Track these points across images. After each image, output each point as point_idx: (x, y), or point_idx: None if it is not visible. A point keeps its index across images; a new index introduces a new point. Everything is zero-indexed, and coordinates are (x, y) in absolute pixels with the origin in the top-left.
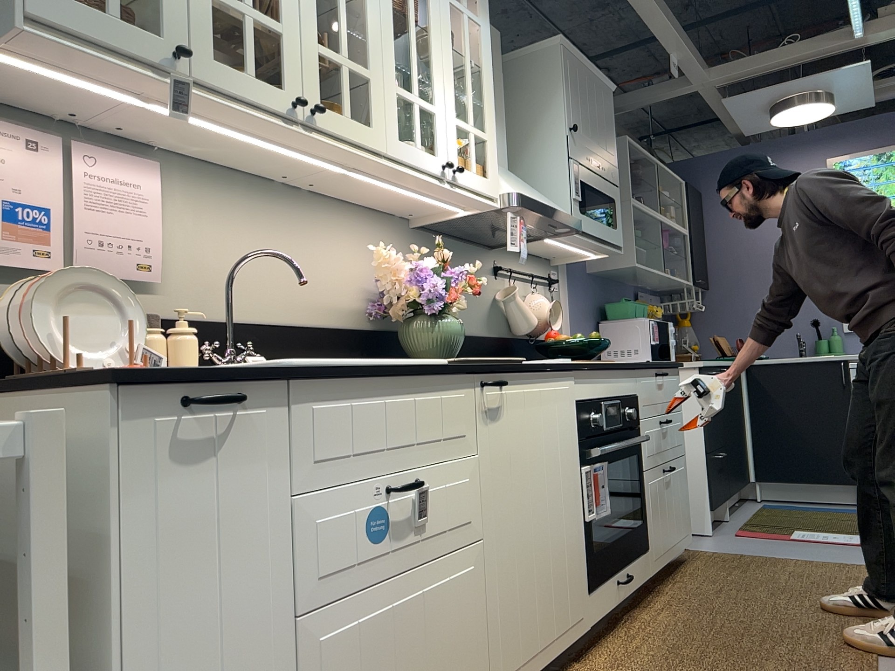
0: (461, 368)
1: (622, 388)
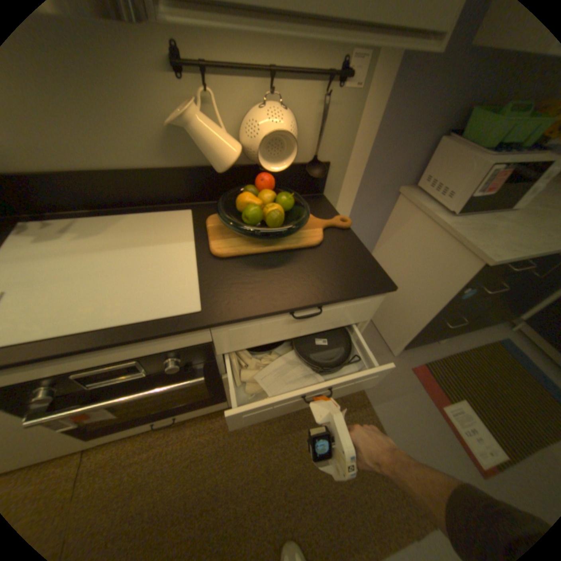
0: None
1: (148, 350)
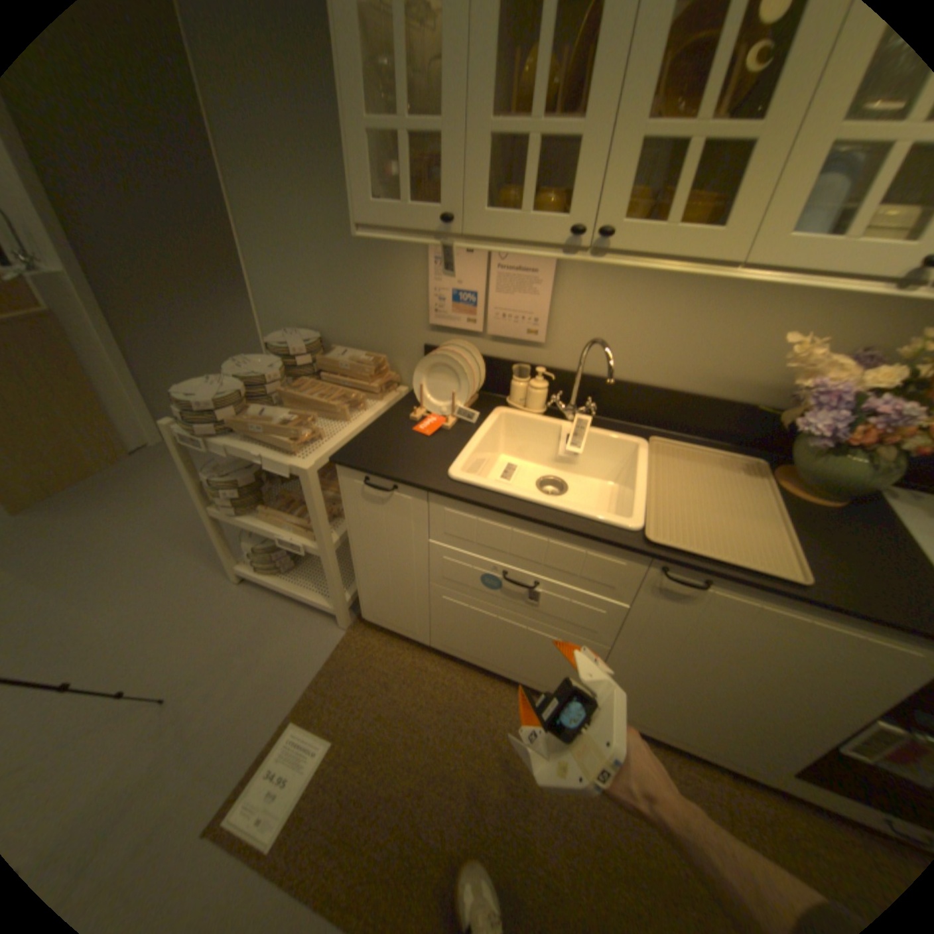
0: (624, 546)
1: None
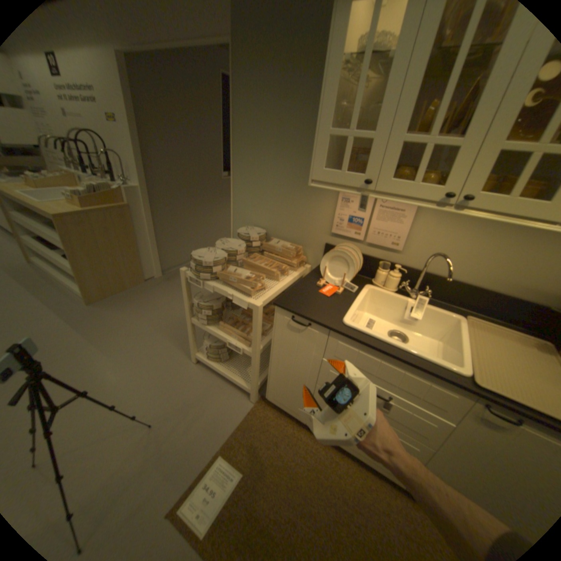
0: (461, 386)
1: None
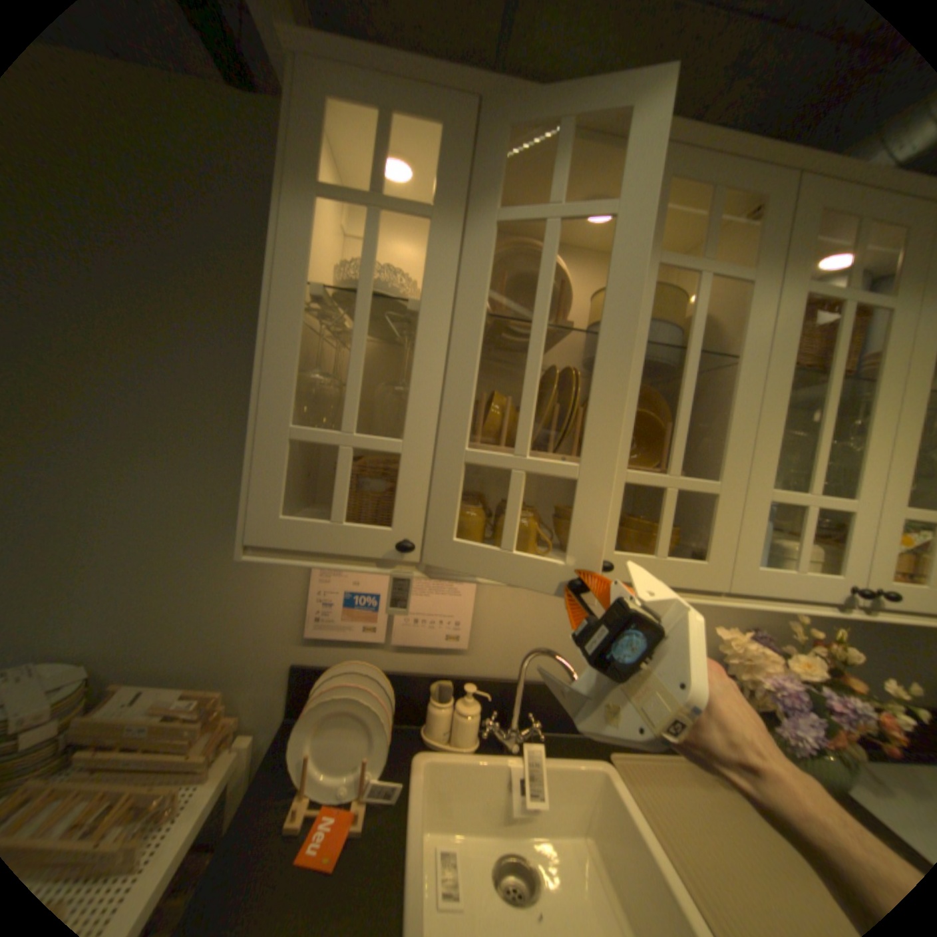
0: None
1: None
